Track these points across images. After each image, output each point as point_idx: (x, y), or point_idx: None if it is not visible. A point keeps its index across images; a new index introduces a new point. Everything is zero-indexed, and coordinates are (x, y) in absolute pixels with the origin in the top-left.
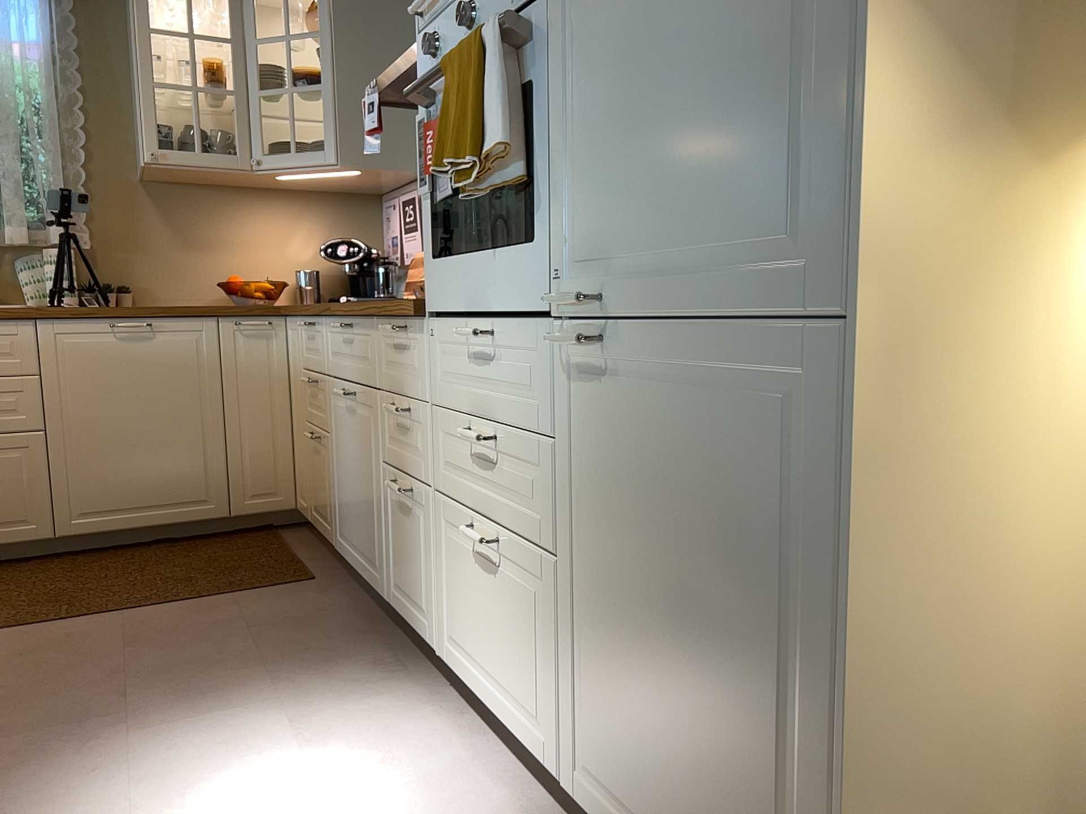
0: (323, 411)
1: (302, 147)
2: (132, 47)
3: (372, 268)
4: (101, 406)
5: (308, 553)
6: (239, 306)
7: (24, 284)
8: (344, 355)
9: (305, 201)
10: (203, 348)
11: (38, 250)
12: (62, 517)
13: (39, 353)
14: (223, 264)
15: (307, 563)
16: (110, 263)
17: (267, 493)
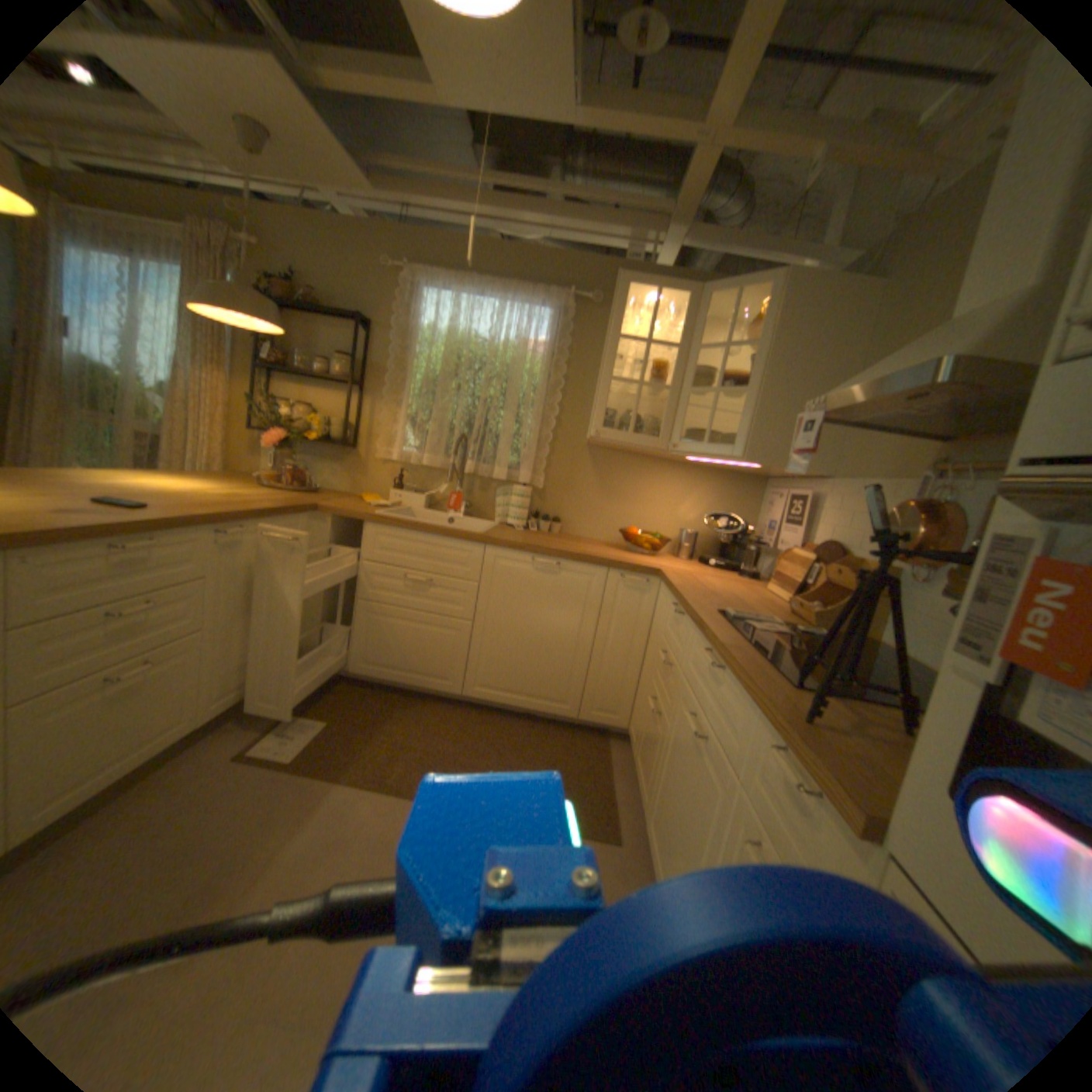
0: (668, 698)
1: (712, 436)
2: (605, 348)
3: (742, 541)
4: (511, 615)
5: (623, 792)
6: (627, 562)
7: (496, 506)
8: (705, 683)
9: (702, 477)
10: (591, 590)
11: (511, 484)
12: (468, 684)
13: (482, 568)
14: (626, 514)
15: (620, 808)
16: (552, 501)
17: (608, 713)
